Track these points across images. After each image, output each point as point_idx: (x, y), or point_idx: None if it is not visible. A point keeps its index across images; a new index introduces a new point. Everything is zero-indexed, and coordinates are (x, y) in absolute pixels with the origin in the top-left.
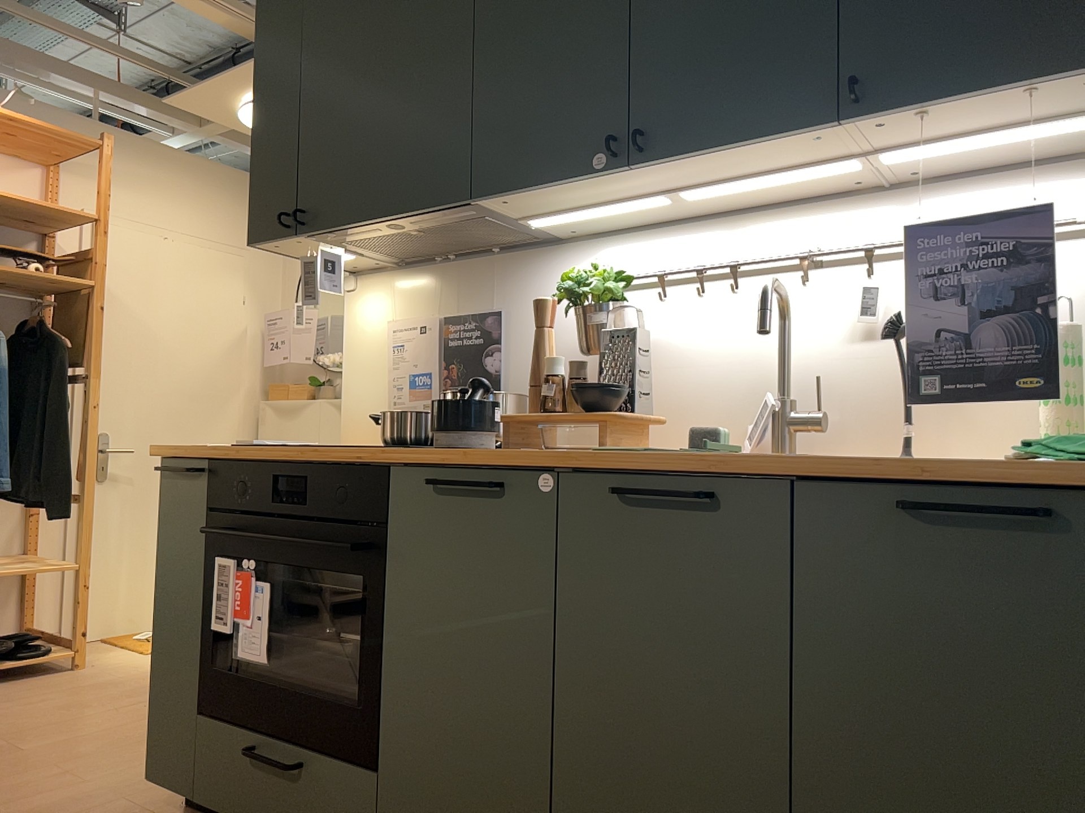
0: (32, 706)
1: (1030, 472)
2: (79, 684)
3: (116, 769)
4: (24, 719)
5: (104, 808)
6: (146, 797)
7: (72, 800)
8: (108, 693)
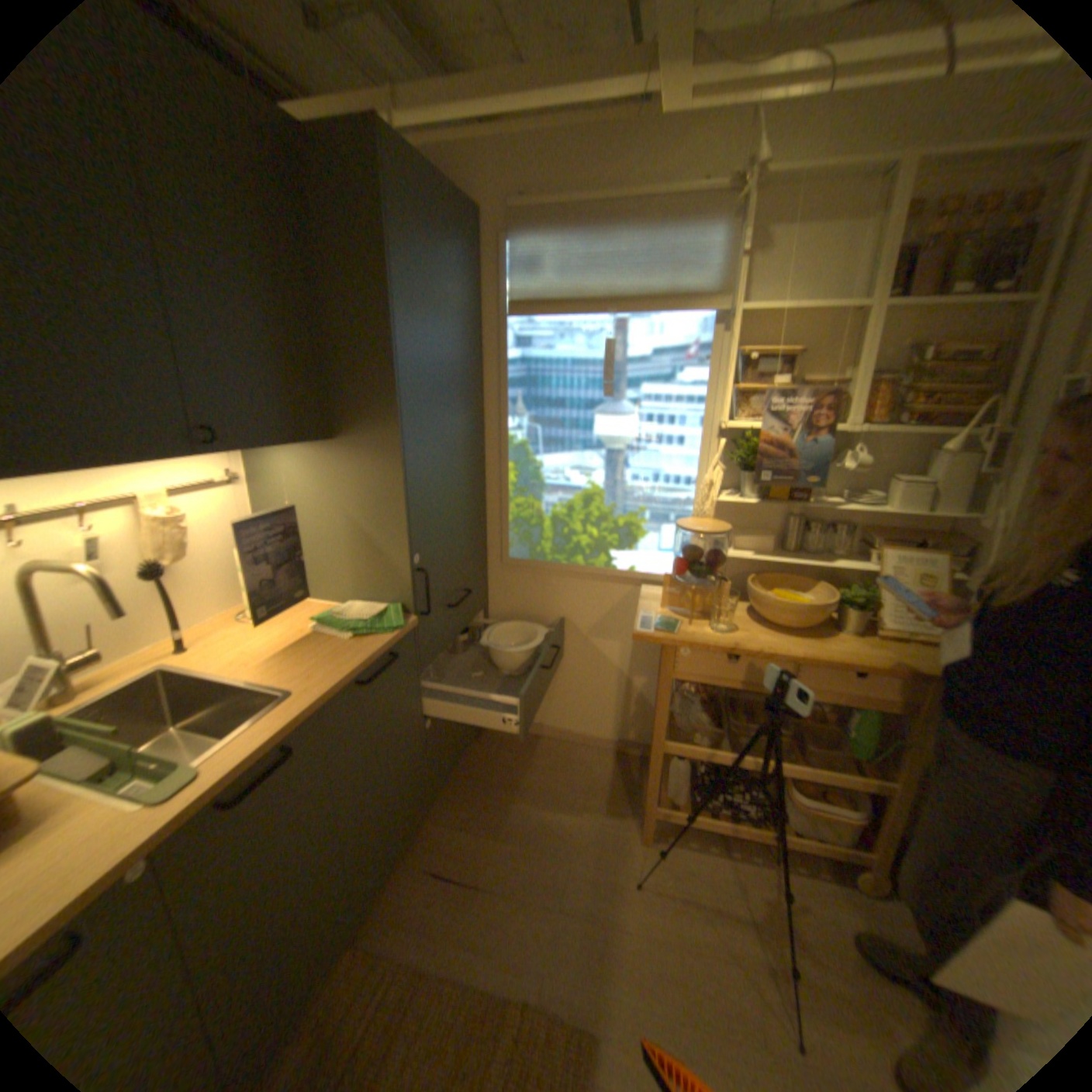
0: None
1: (390, 645)
2: None
3: None
4: None
5: None
6: None
7: None
8: None
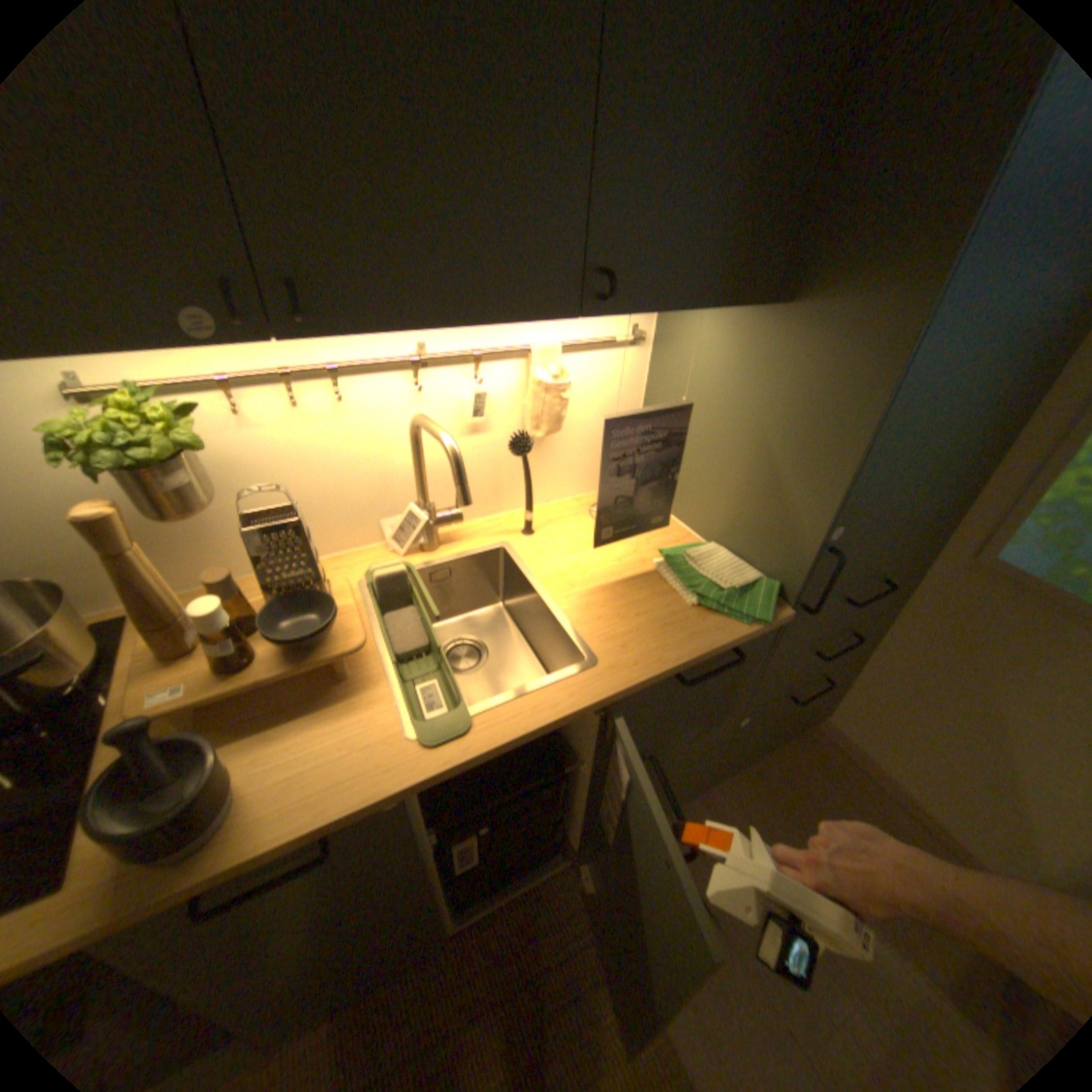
0: None
1: (741, 644)
2: None
3: None
4: None
5: None
6: None
7: None
8: None
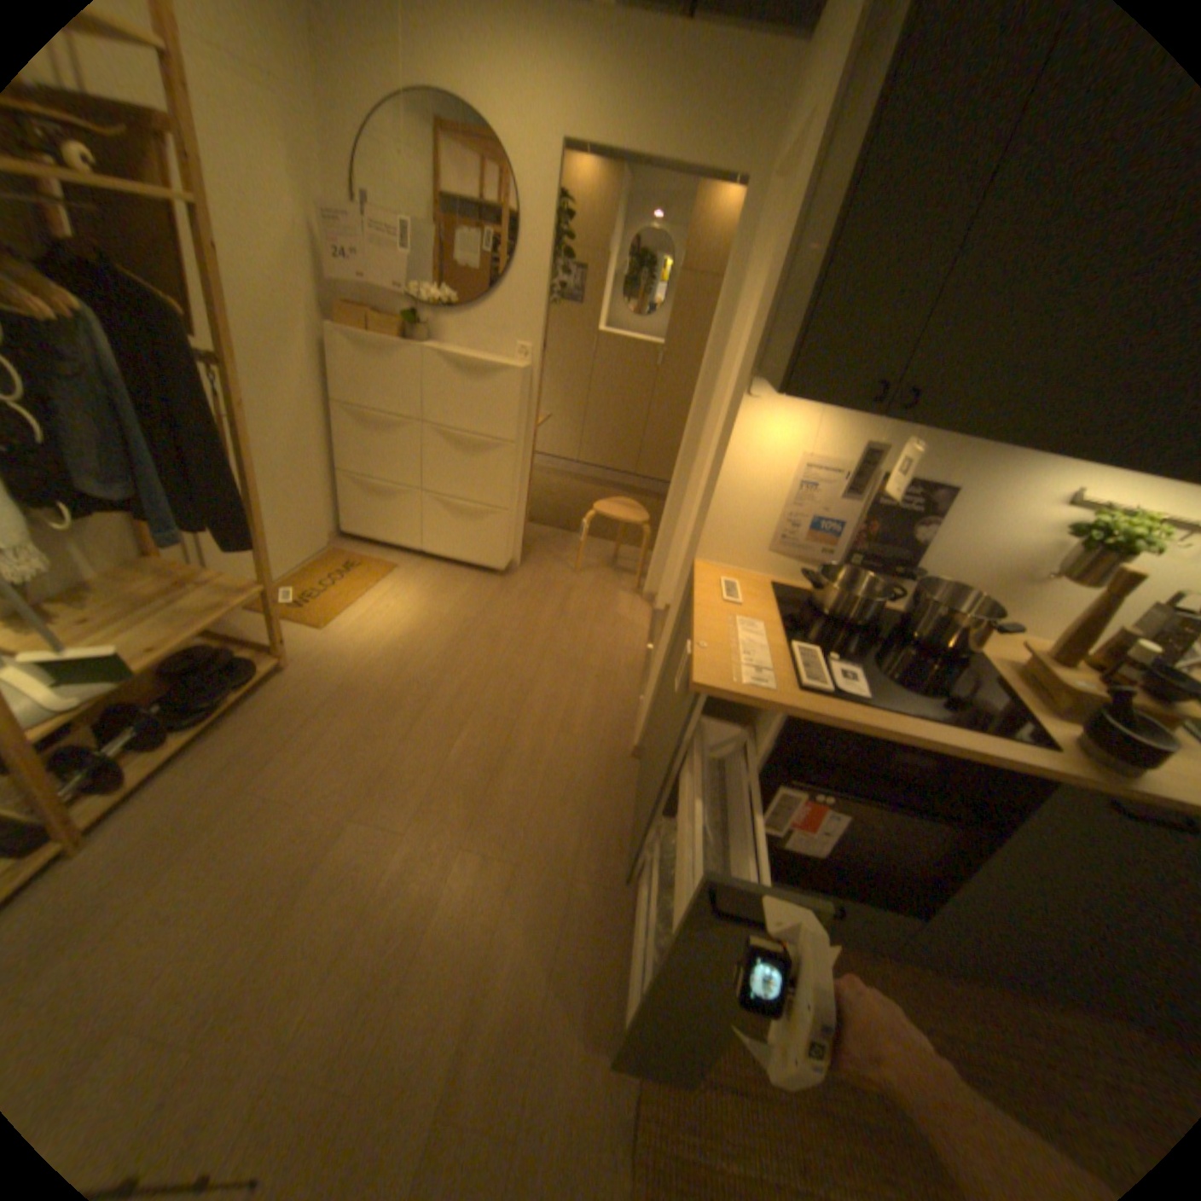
0: (317, 752)
1: None
2: (317, 699)
3: (517, 836)
4: (339, 778)
5: (572, 896)
6: (585, 868)
7: (536, 896)
8: (367, 710)
